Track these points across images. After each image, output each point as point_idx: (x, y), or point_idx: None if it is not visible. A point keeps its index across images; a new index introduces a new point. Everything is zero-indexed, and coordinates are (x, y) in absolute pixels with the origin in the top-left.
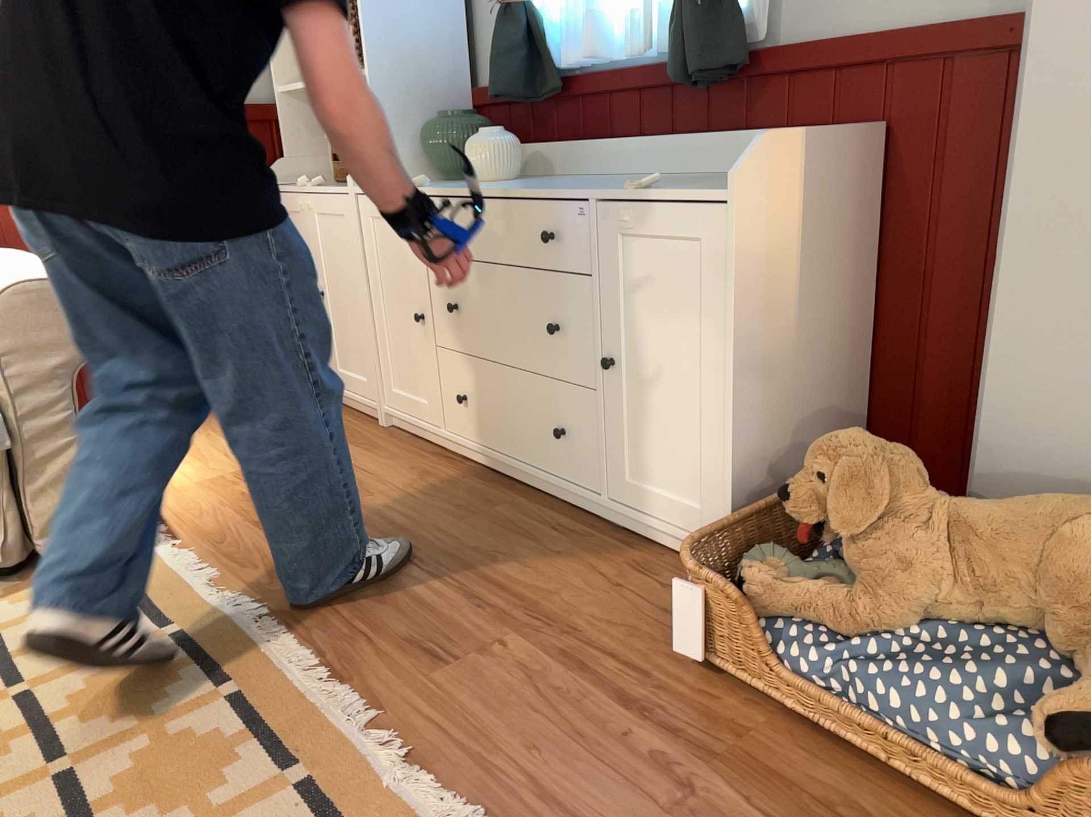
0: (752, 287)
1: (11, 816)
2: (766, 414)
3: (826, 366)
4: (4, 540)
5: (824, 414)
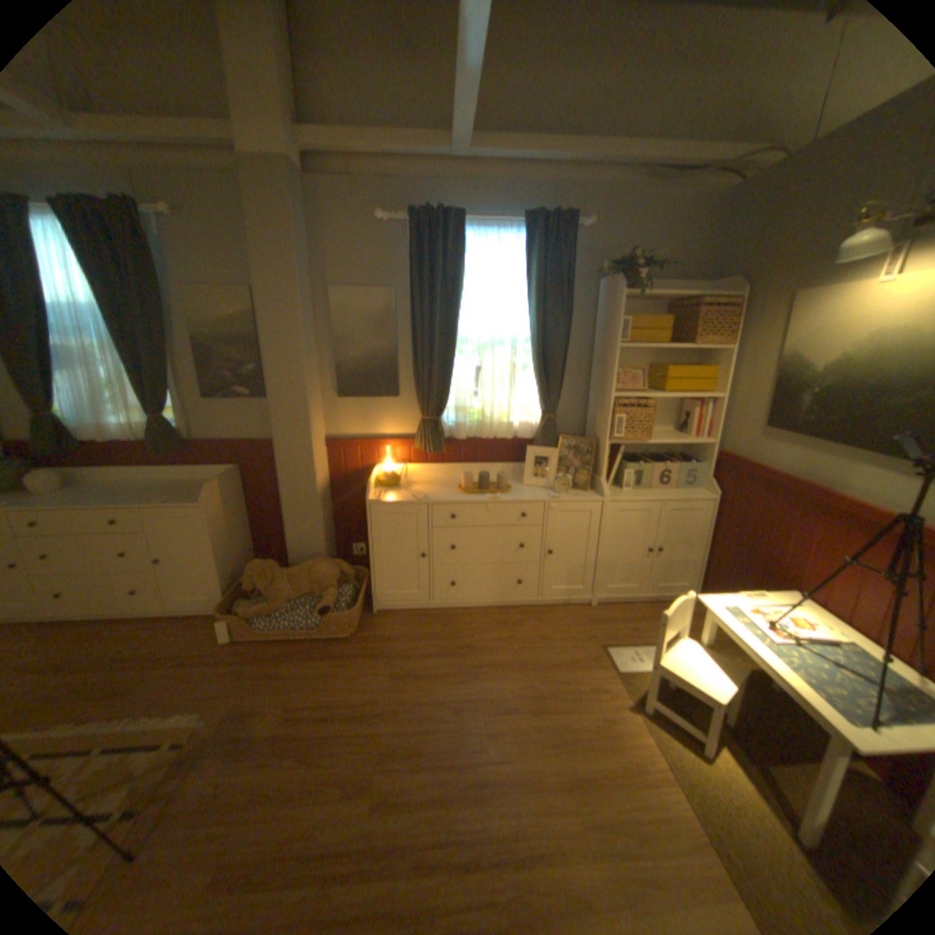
0: (213, 528)
1: None
2: (225, 562)
3: (238, 539)
4: None
5: (241, 553)
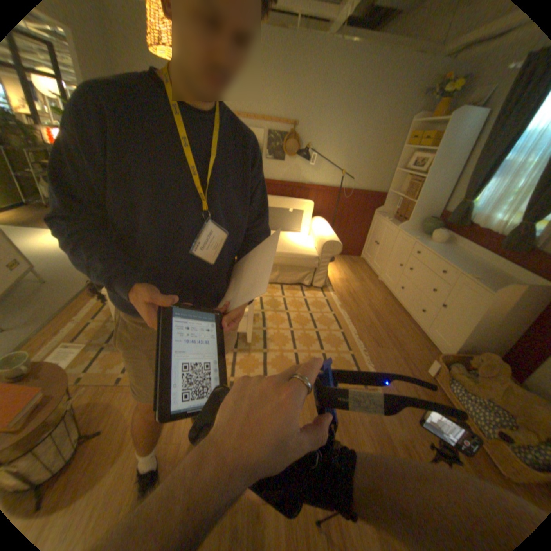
0: (491, 314)
1: (310, 335)
2: (479, 339)
3: (504, 335)
4: (308, 282)
5: (497, 344)
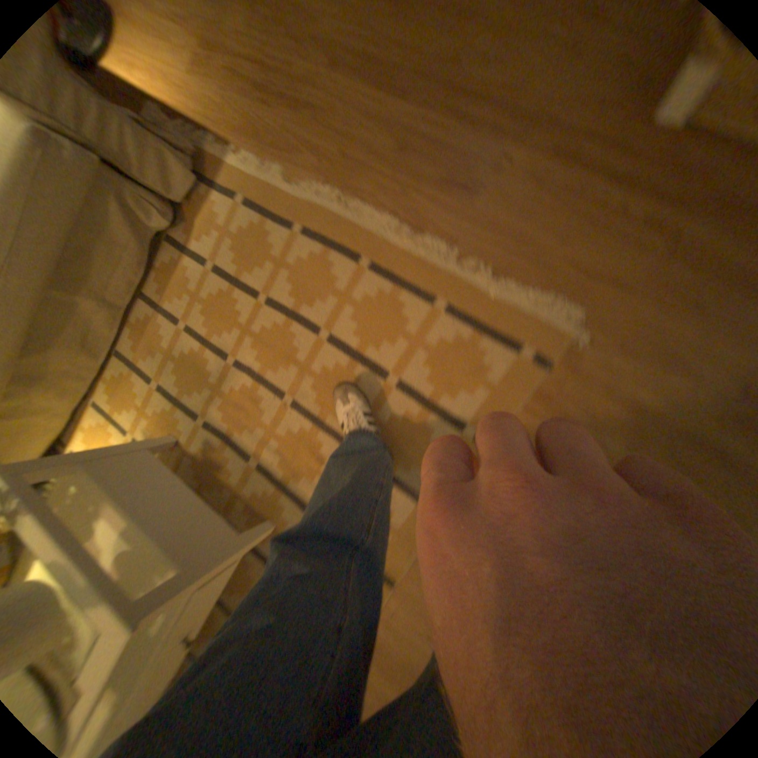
0: None
1: (327, 363)
2: None
3: None
4: (154, 210)
5: None
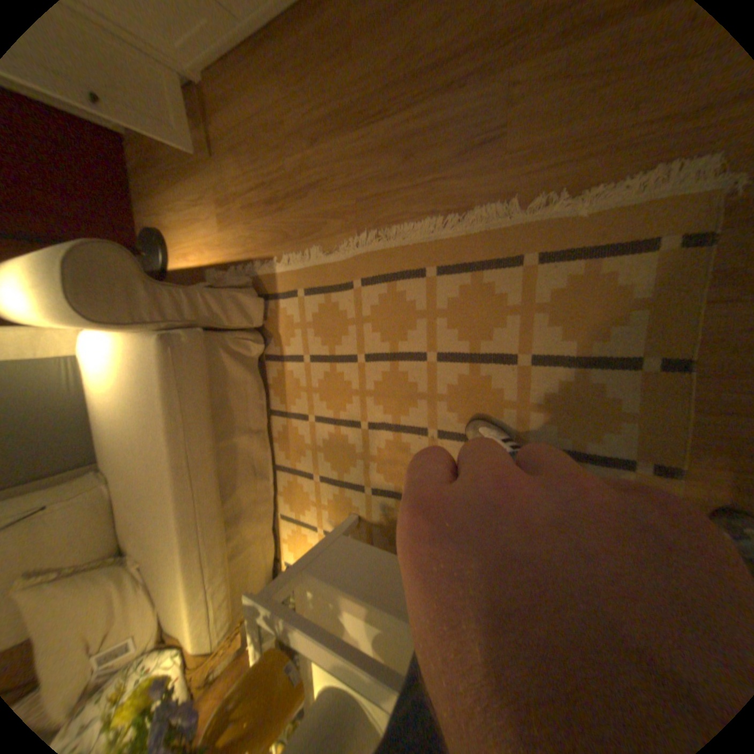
0: None
1: (450, 379)
2: None
3: None
4: (250, 340)
5: None
